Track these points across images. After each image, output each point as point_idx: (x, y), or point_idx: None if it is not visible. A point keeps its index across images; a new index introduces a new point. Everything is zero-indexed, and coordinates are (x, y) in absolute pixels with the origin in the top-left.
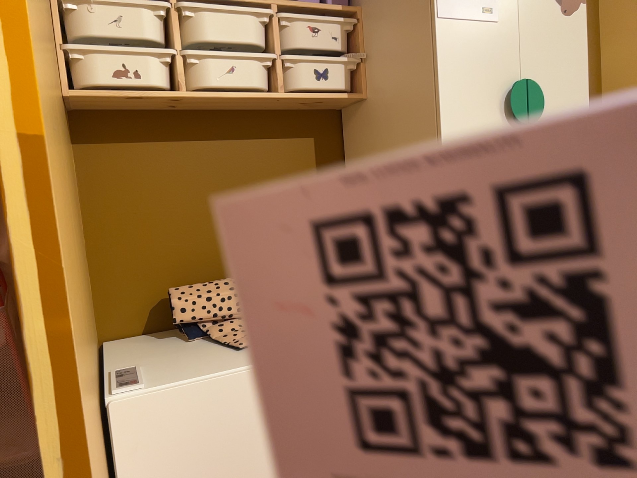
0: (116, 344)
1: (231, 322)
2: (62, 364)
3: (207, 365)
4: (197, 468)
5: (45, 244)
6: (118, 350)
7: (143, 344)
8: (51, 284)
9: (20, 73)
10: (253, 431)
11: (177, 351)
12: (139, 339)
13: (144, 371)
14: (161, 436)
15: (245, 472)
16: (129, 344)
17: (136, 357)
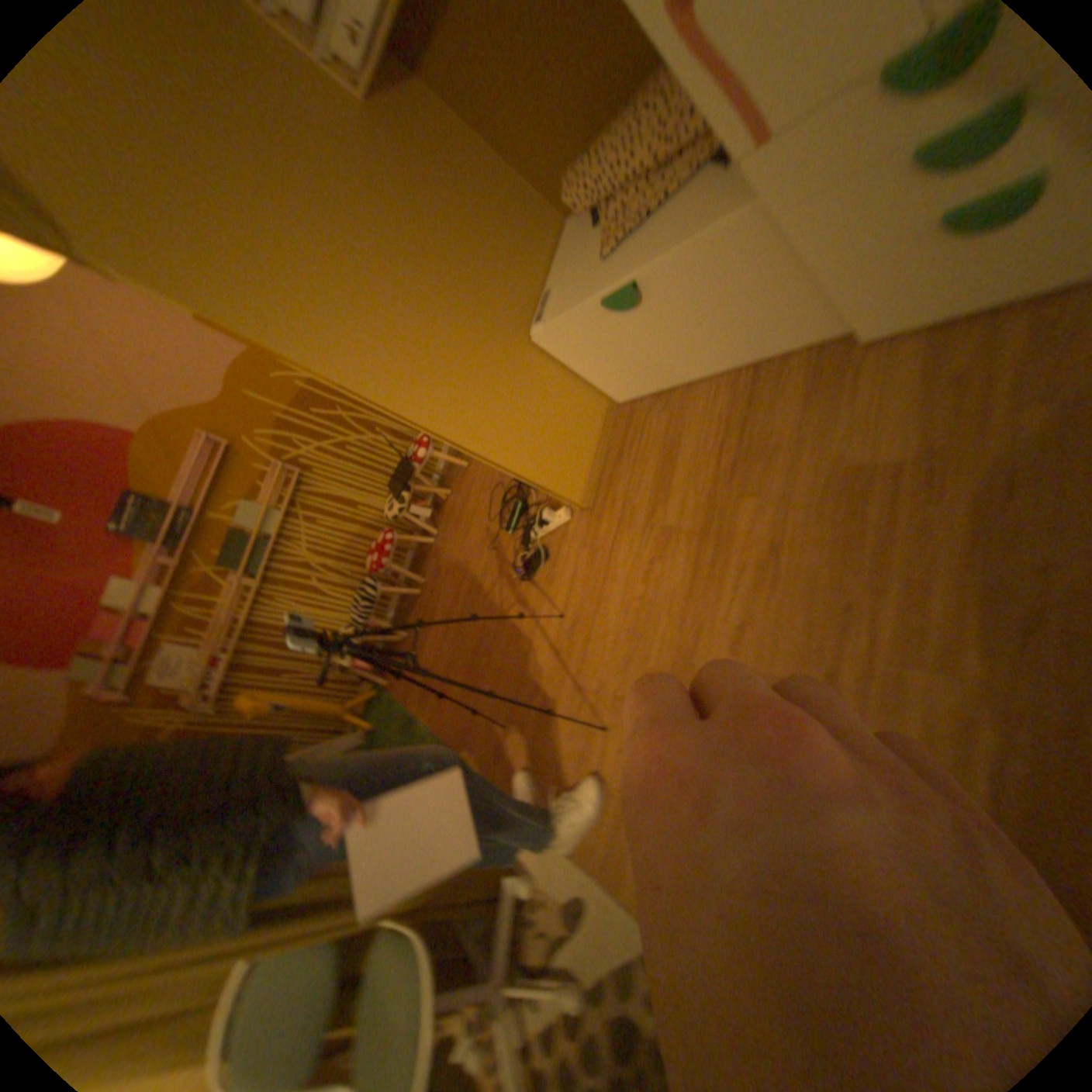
0: (568, 226)
1: (614, 200)
2: (424, 424)
3: (577, 288)
4: (601, 355)
5: (379, 401)
6: (564, 241)
7: (577, 230)
8: (394, 409)
9: (310, 366)
10: (620, 334)
11: (582, 251)
12: (581, 215)
13: (555, 291)
14: (568, 346)
15: (633, 354)
16: (572, 228)
17: (564, 259)
